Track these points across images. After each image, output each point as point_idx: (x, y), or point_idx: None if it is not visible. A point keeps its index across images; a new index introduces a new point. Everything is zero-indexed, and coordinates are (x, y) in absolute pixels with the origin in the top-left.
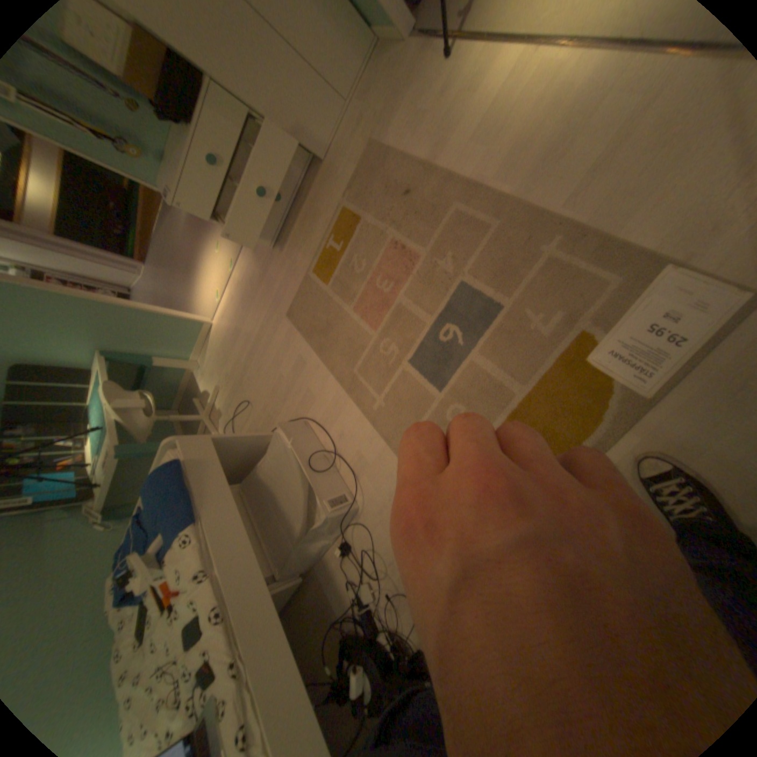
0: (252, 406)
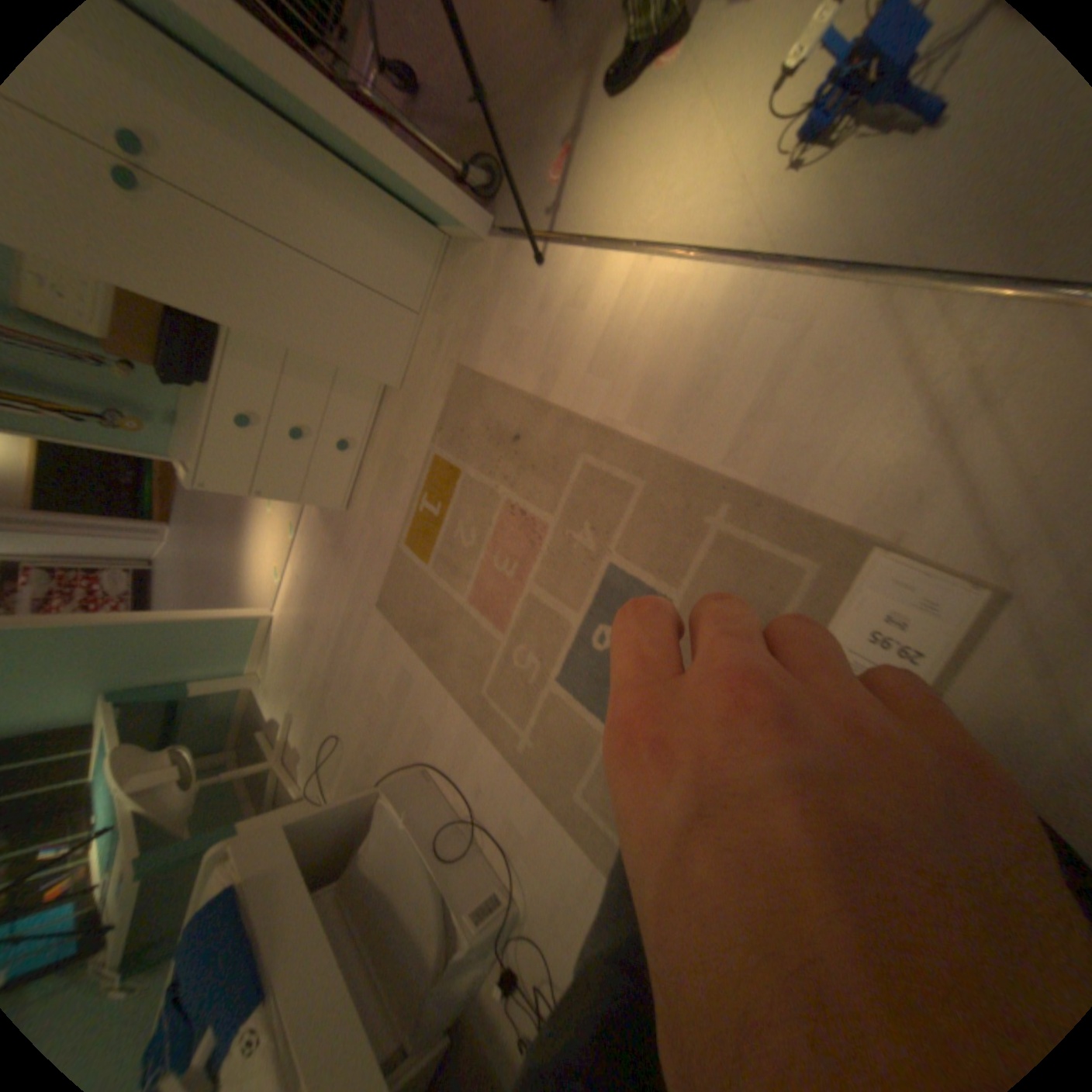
0: (341, 744)
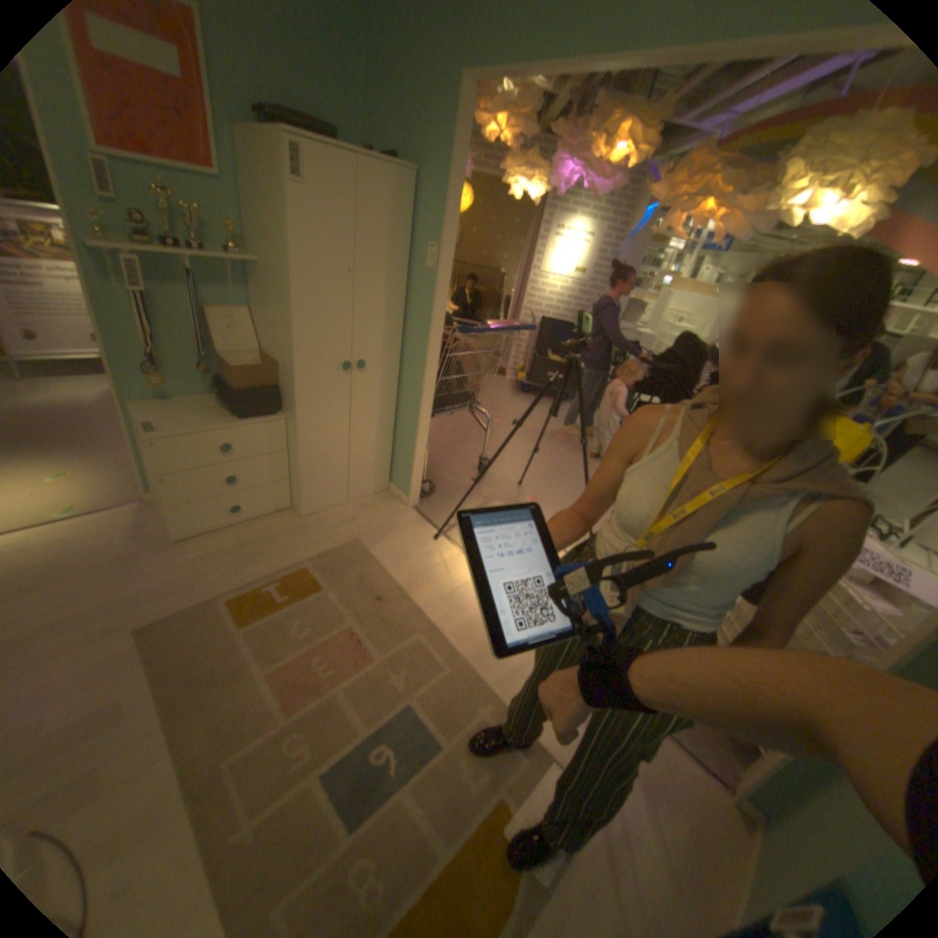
0: None
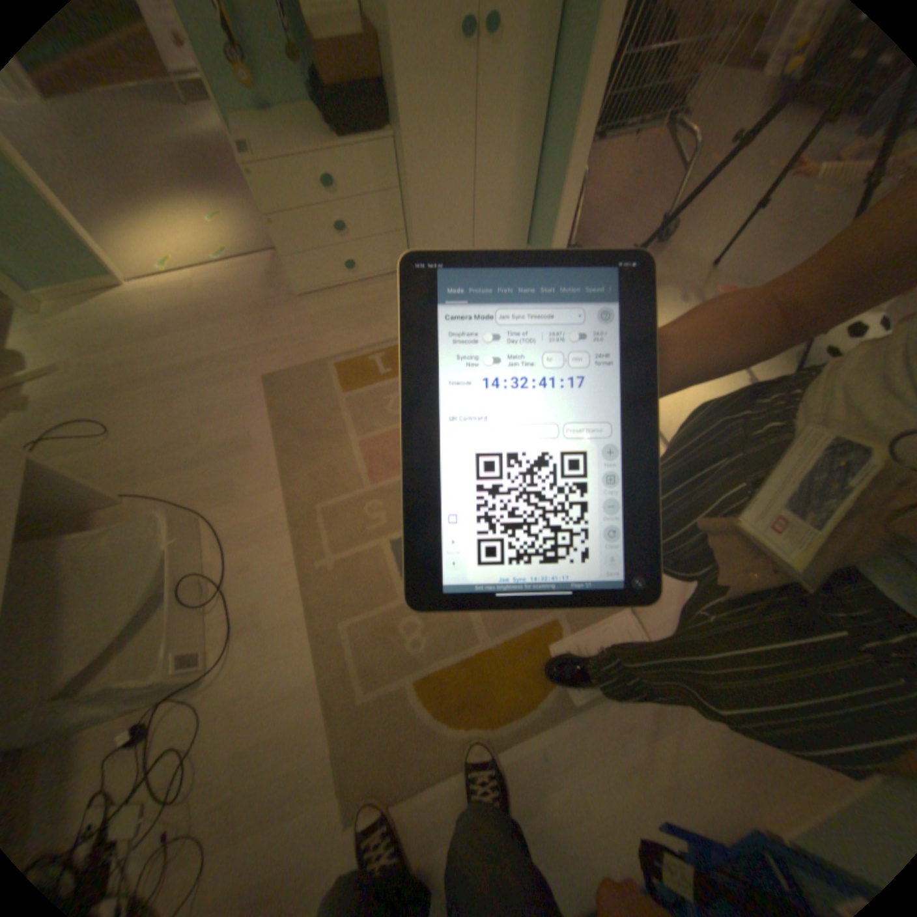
0: (106, 442)
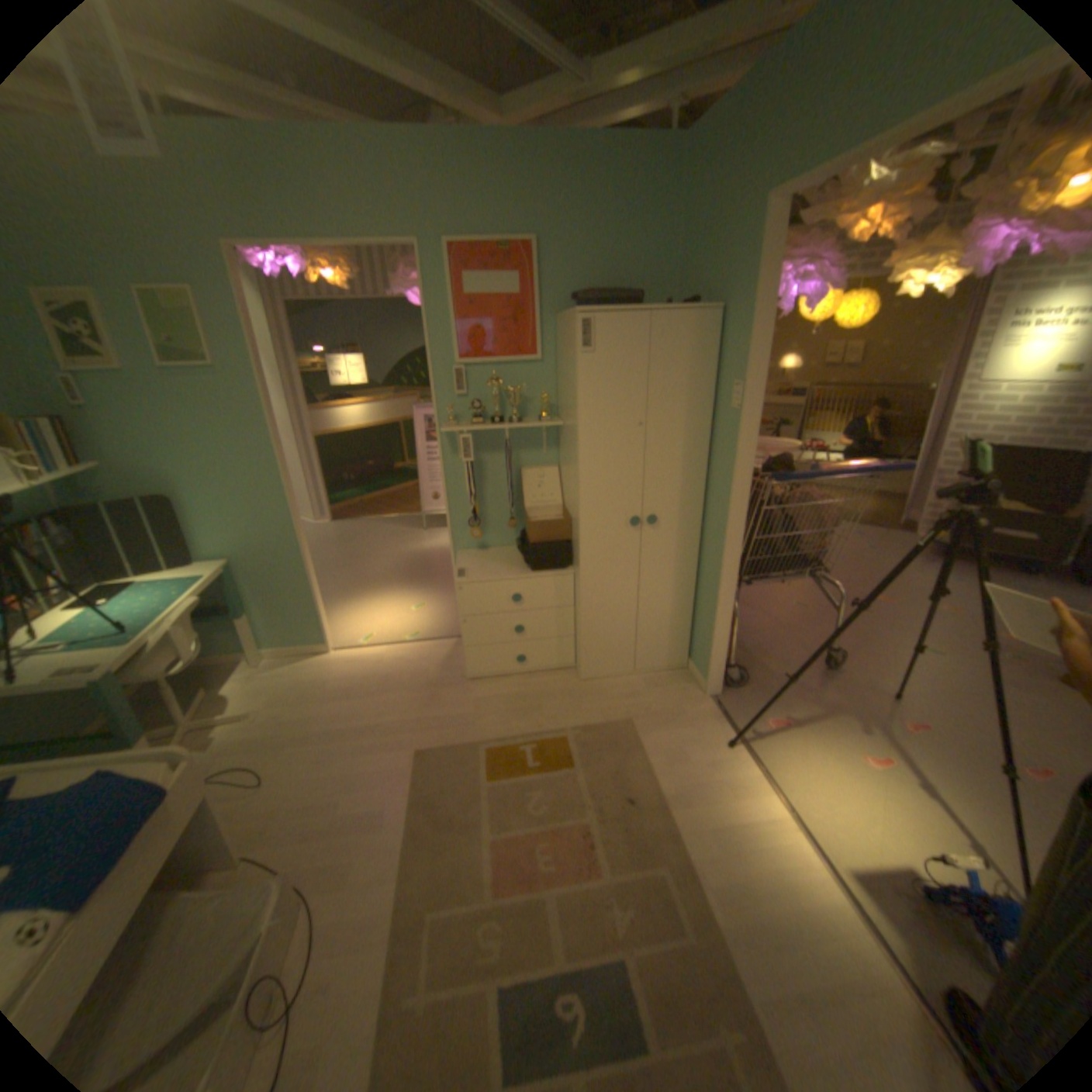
0: (256, 796)
